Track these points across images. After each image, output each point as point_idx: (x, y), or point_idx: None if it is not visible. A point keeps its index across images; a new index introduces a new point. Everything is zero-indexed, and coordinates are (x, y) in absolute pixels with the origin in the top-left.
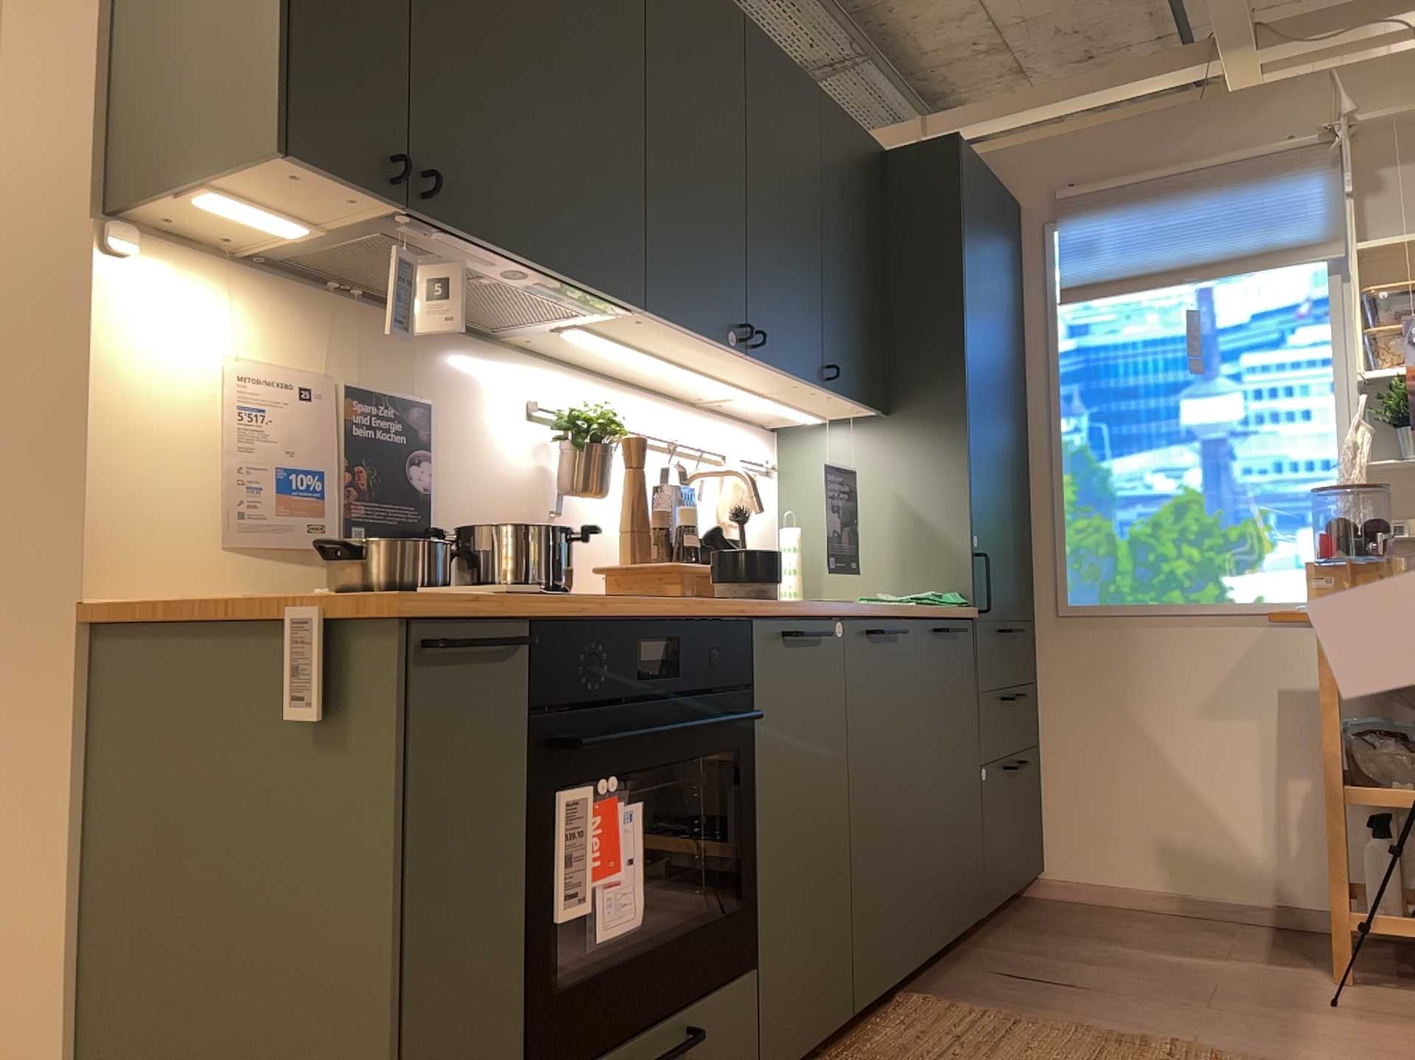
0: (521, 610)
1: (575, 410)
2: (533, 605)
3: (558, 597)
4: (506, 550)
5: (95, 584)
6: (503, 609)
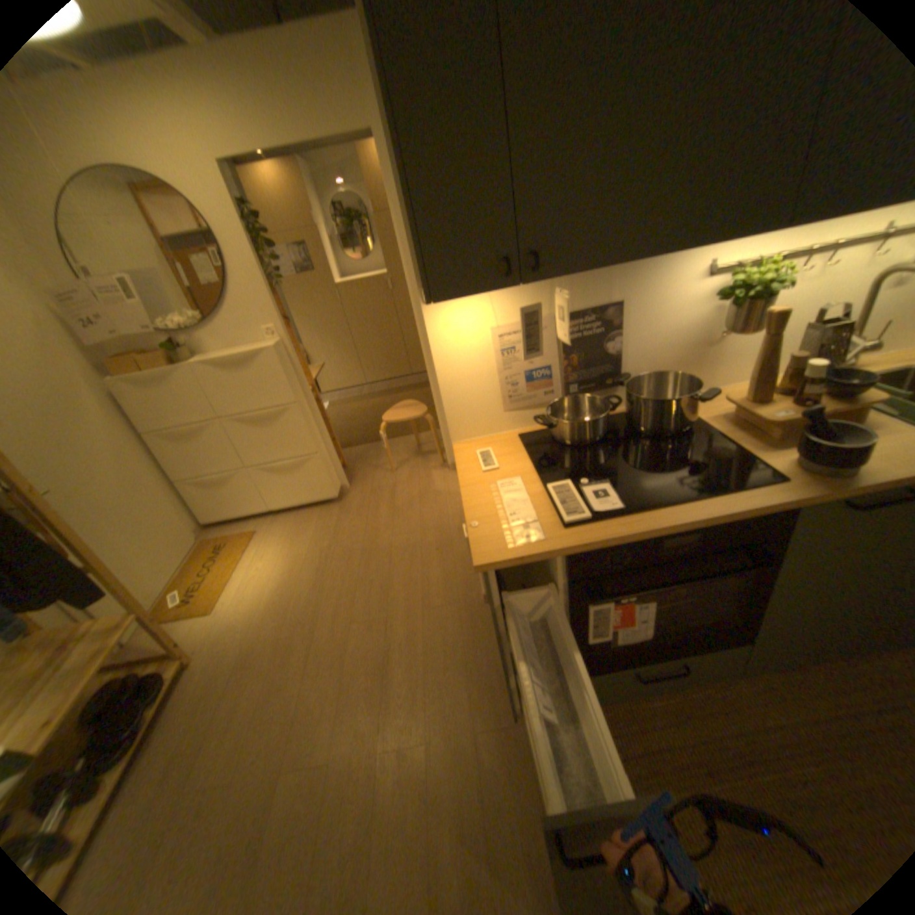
0: (564, 546)
1: (744, 270)
2: (565, 552)
3: (602, 523)
4: (645, 408)
5: (453, 437)
6: (544, 556)
